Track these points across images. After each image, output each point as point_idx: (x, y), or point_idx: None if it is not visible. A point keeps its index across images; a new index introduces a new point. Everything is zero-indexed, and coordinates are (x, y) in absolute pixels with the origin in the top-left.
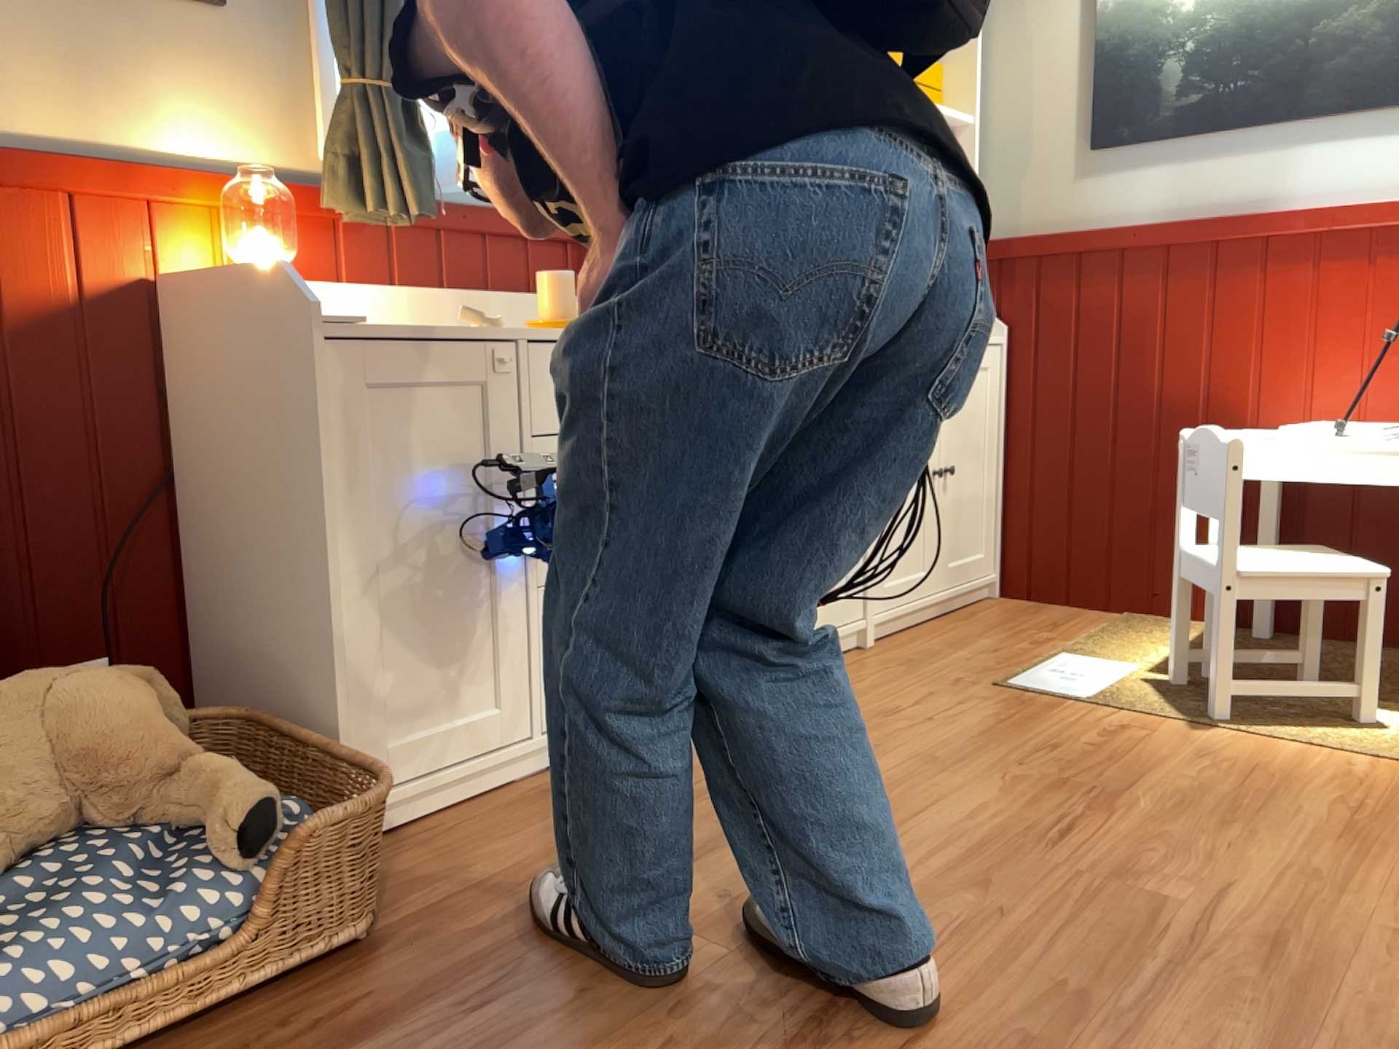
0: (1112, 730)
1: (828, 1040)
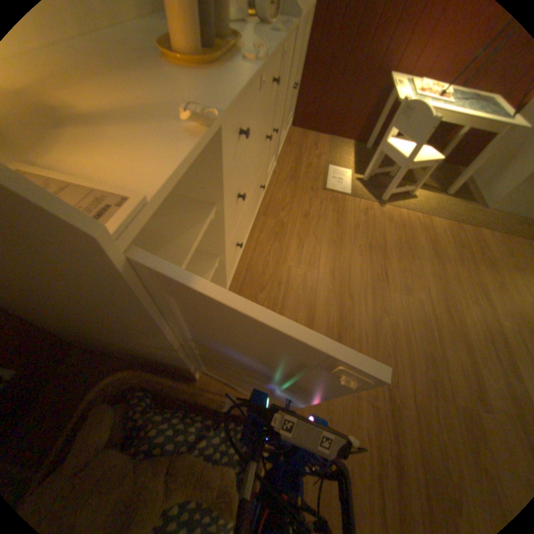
0: (363, 211)
1: (396, 404)
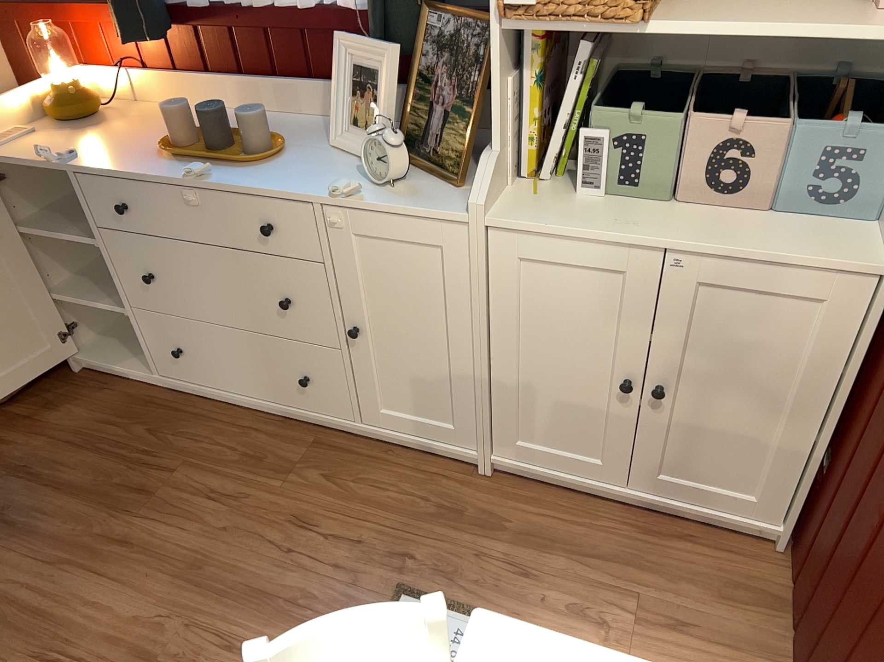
0: None
1: None
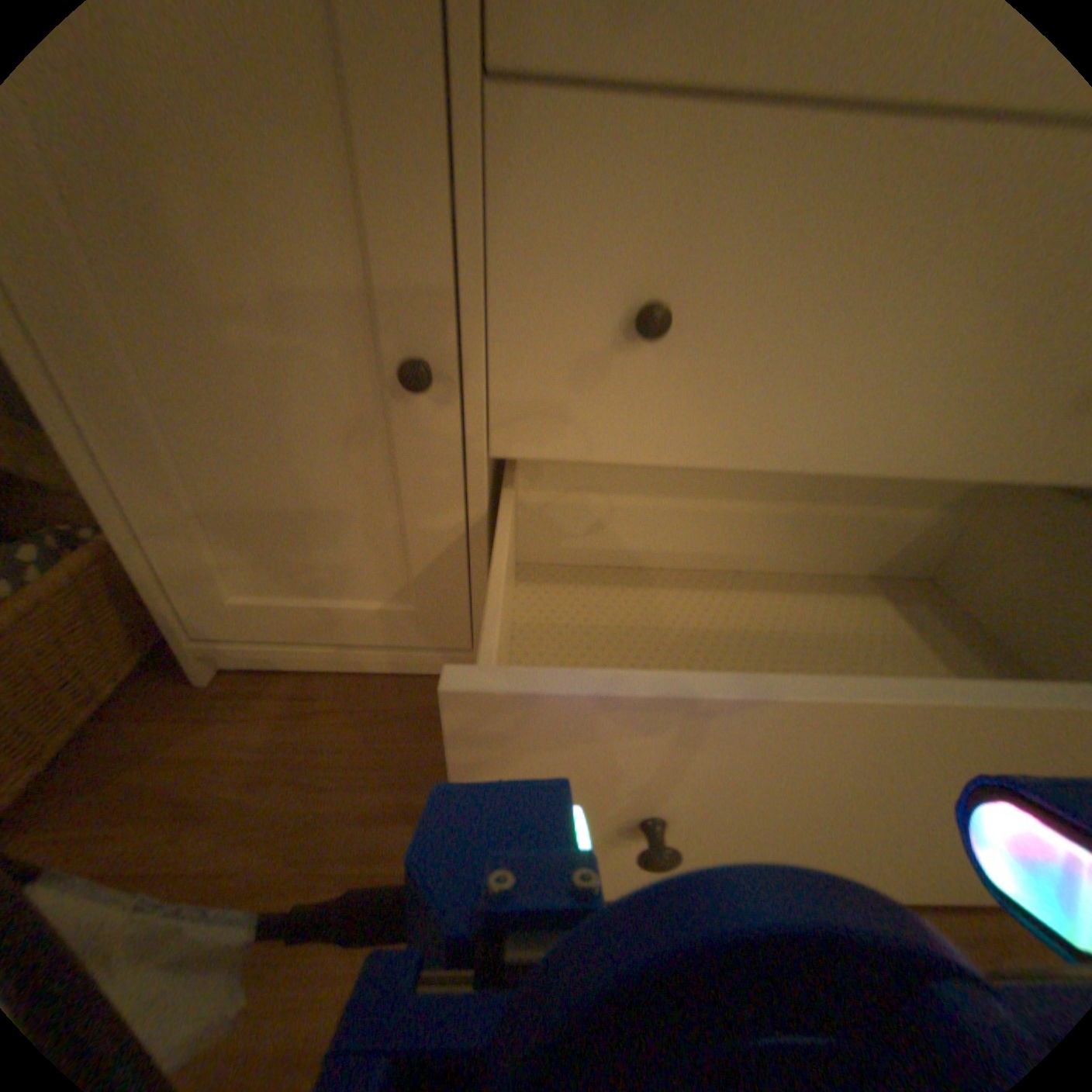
0: None
1: None
